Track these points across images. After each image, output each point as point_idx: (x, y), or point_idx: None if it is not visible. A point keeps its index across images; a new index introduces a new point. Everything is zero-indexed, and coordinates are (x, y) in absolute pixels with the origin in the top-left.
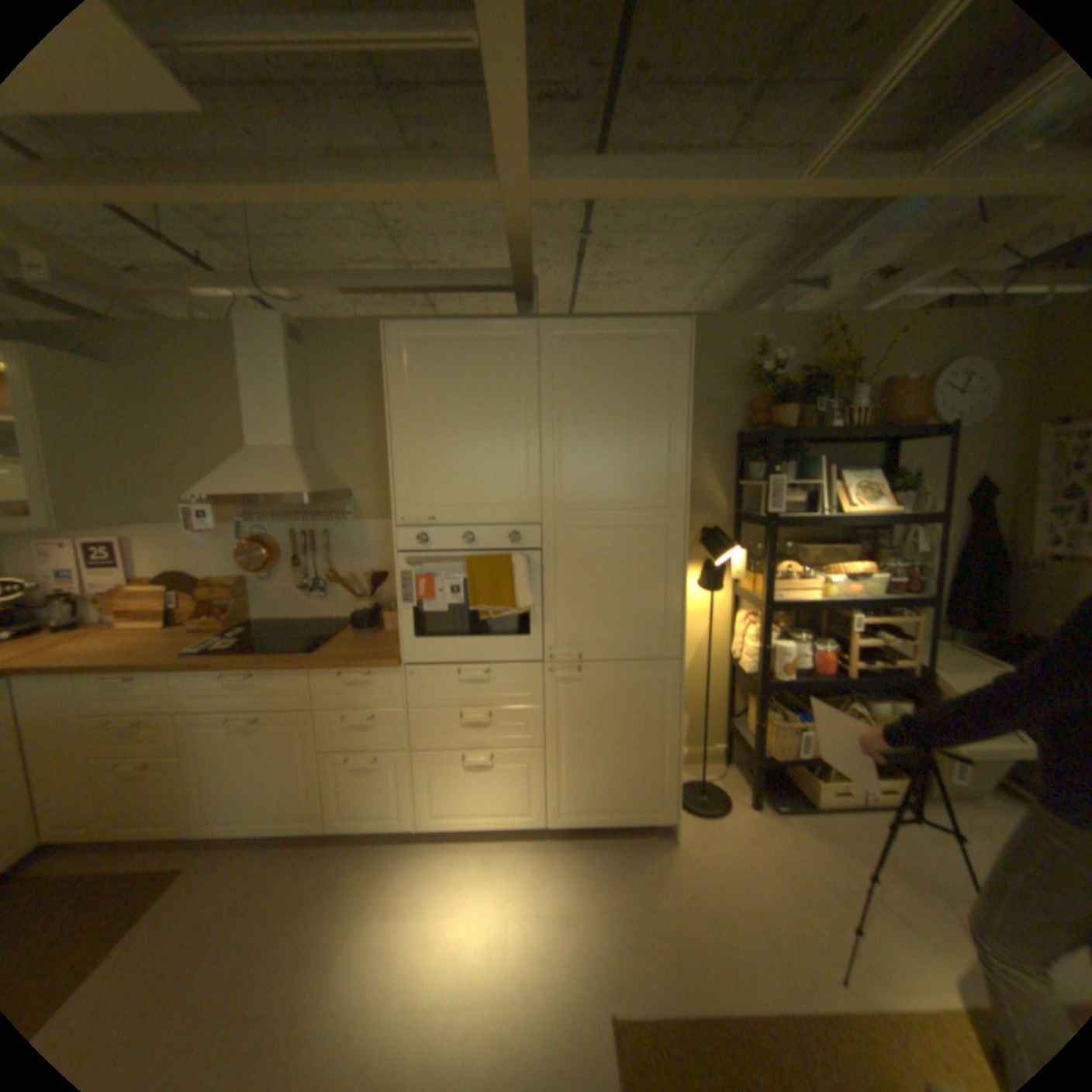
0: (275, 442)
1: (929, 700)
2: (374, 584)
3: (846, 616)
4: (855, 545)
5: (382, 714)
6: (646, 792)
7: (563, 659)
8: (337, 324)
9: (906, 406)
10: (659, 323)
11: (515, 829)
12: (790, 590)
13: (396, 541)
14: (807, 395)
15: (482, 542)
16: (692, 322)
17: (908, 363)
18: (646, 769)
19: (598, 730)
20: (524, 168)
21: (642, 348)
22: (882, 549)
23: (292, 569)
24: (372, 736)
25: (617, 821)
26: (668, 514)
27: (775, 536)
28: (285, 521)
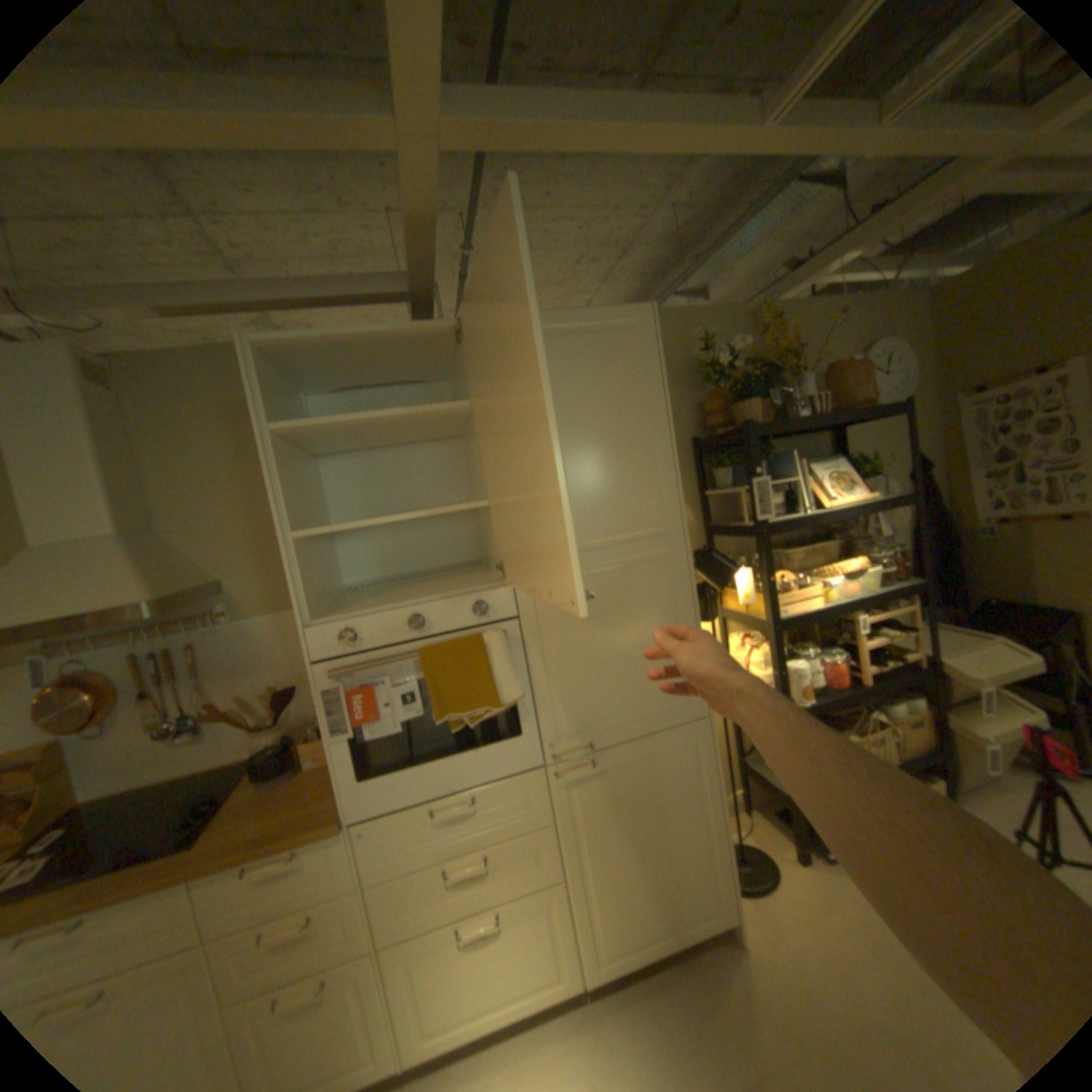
0: (85, 531)
1: (941, 690)
2: (275, 704)
3: (841, 618)
4: (833, 541)
5: (324, 910)
6: (698, 897)
7: (573, 756)
8: (167, 356)
9: (857, 389)
10: (618, 312)
11: (545, 1007)
12: (792, 603)
13: (308, 647)
14: (765, 387)
15: (437, 623)
16: (655, 308)
17: (835, 349)
18: (694, 867)
19: (630, 836)
20: (435, 89)
21: (603, 343)
22: (853, 540)
23: (141, 712)
24: (312, 948)
25: (671, 946)
26: (666, 541)
27: (770, 546)
28: (120, 643)
